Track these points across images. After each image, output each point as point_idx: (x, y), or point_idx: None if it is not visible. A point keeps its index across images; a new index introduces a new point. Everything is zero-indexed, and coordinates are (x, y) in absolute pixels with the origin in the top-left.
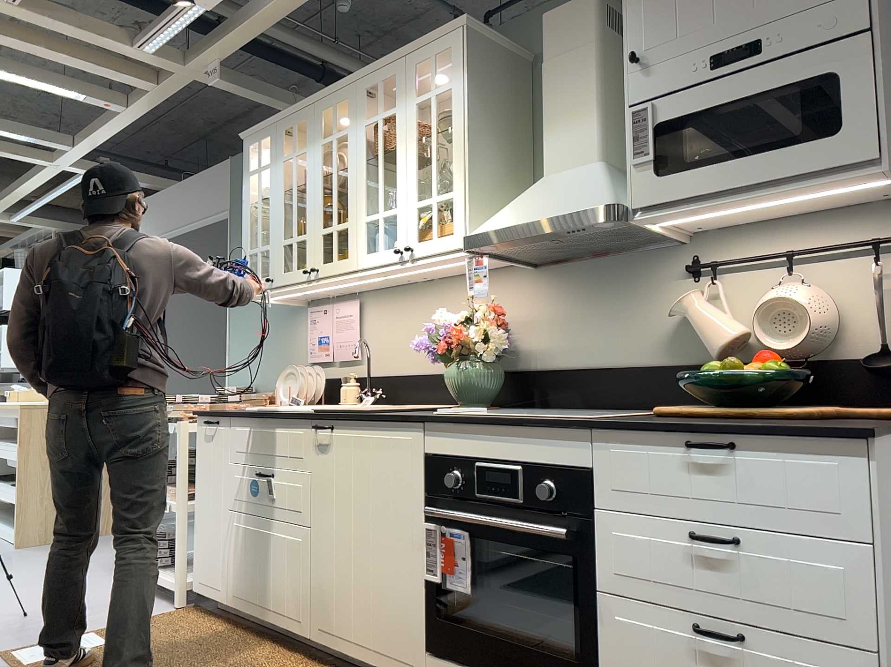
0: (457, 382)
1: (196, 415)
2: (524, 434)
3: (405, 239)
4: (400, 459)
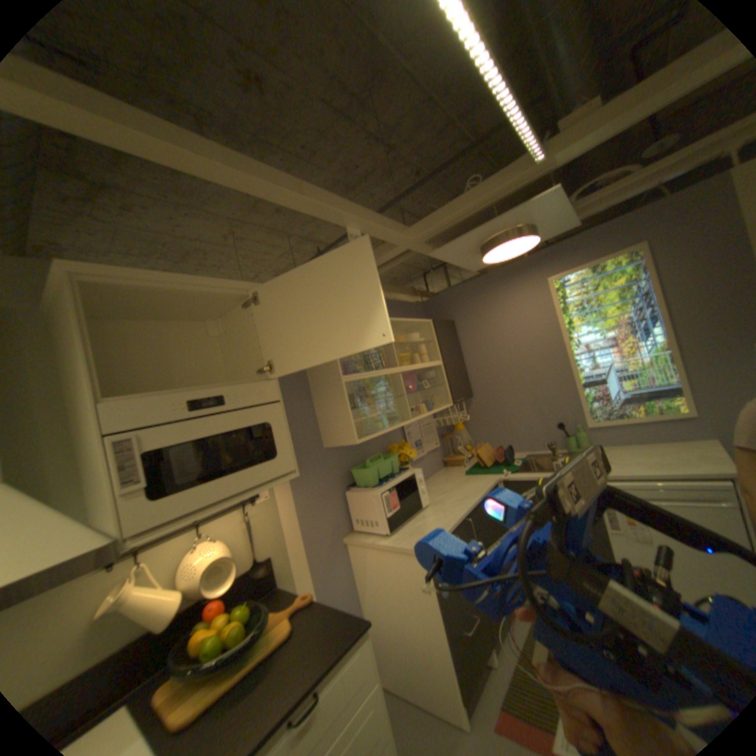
0: None
1: None
2: None
3: None
4: None
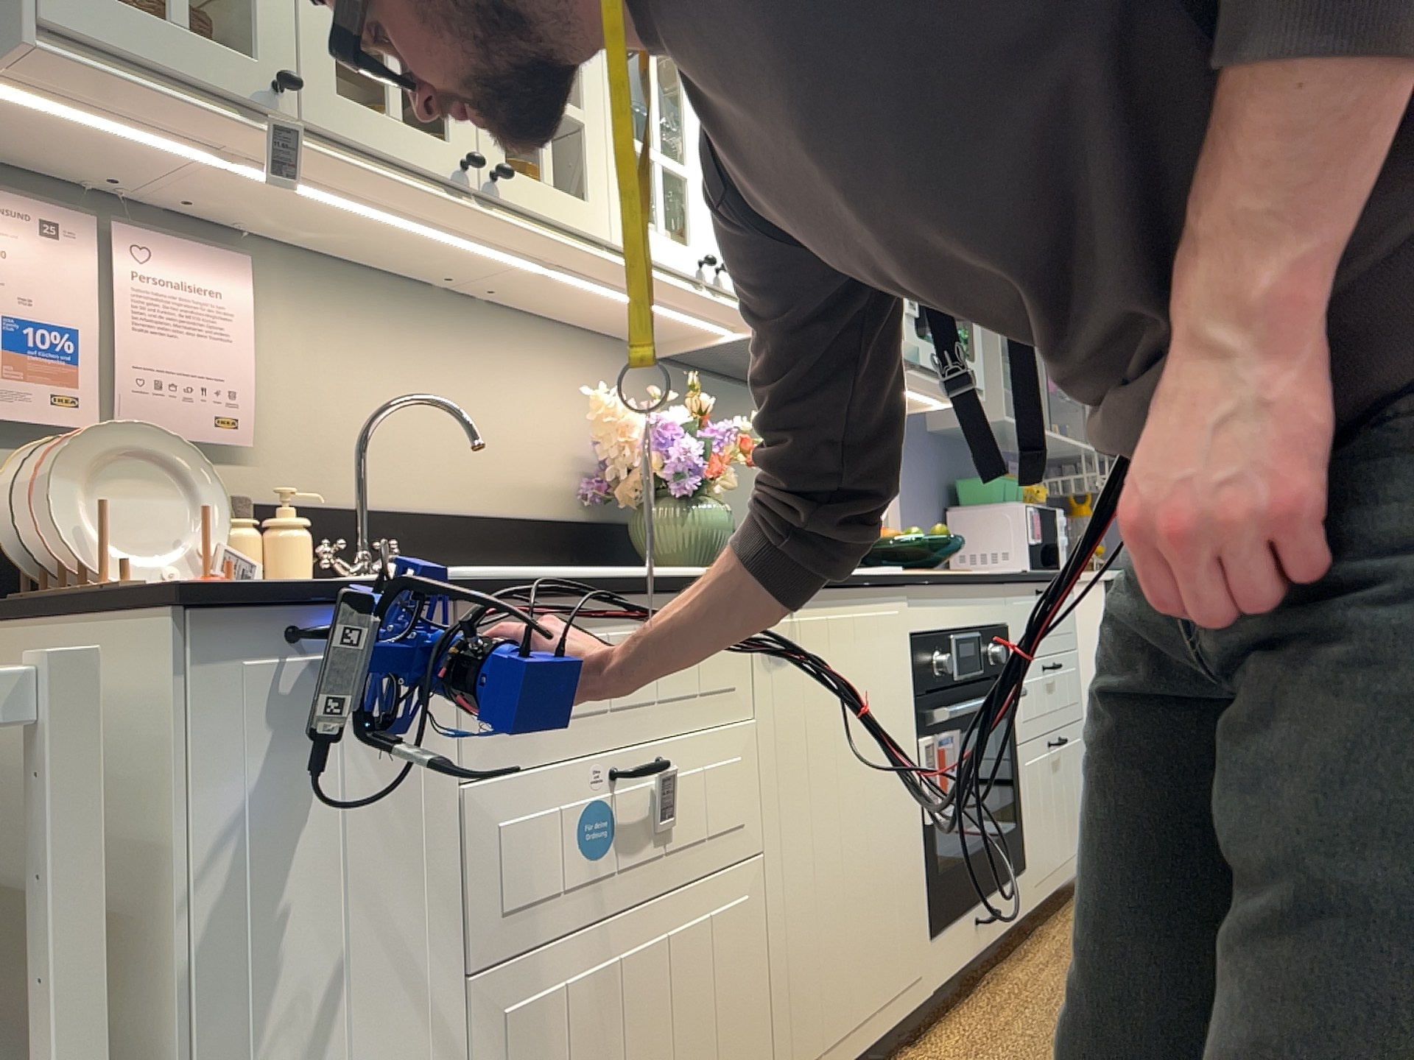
0: (708, 533)
1: (199, 603)
2: (977, 593)
3: (707, 244)
4: (891, 649)
